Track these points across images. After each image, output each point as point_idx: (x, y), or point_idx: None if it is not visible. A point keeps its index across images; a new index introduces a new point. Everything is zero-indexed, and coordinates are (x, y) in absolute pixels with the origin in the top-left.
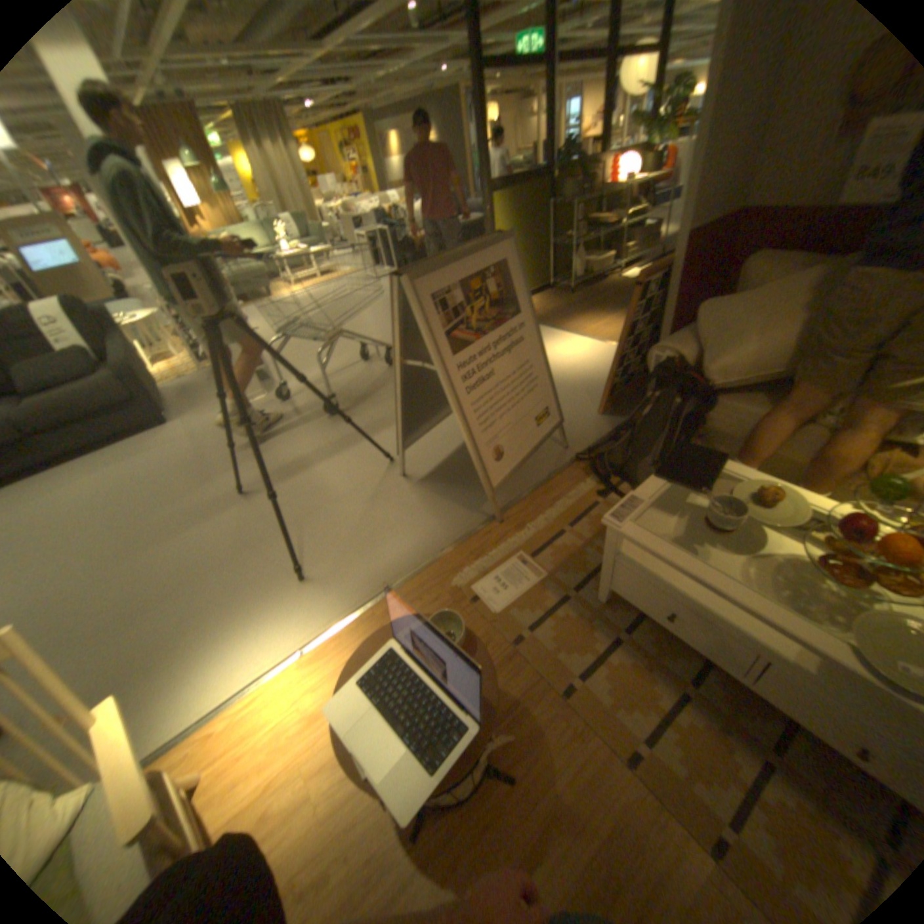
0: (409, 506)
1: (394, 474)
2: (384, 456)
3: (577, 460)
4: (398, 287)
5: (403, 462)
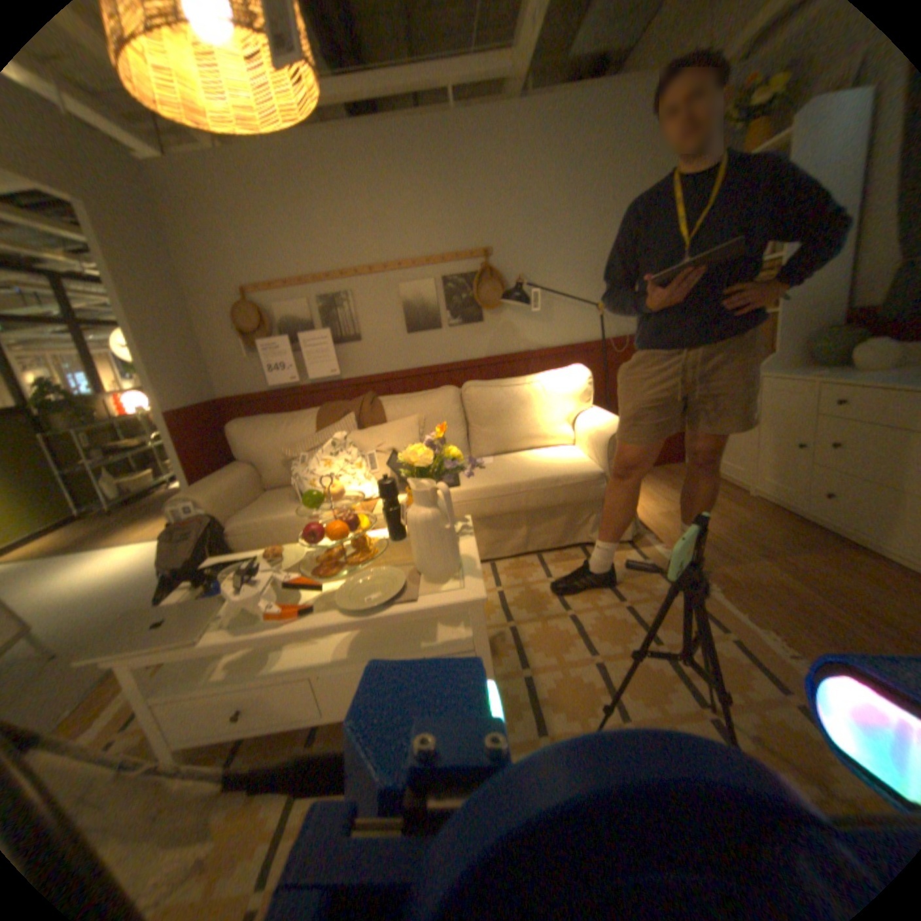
0: None
1: None
2: None
3: None
4: None
5: None
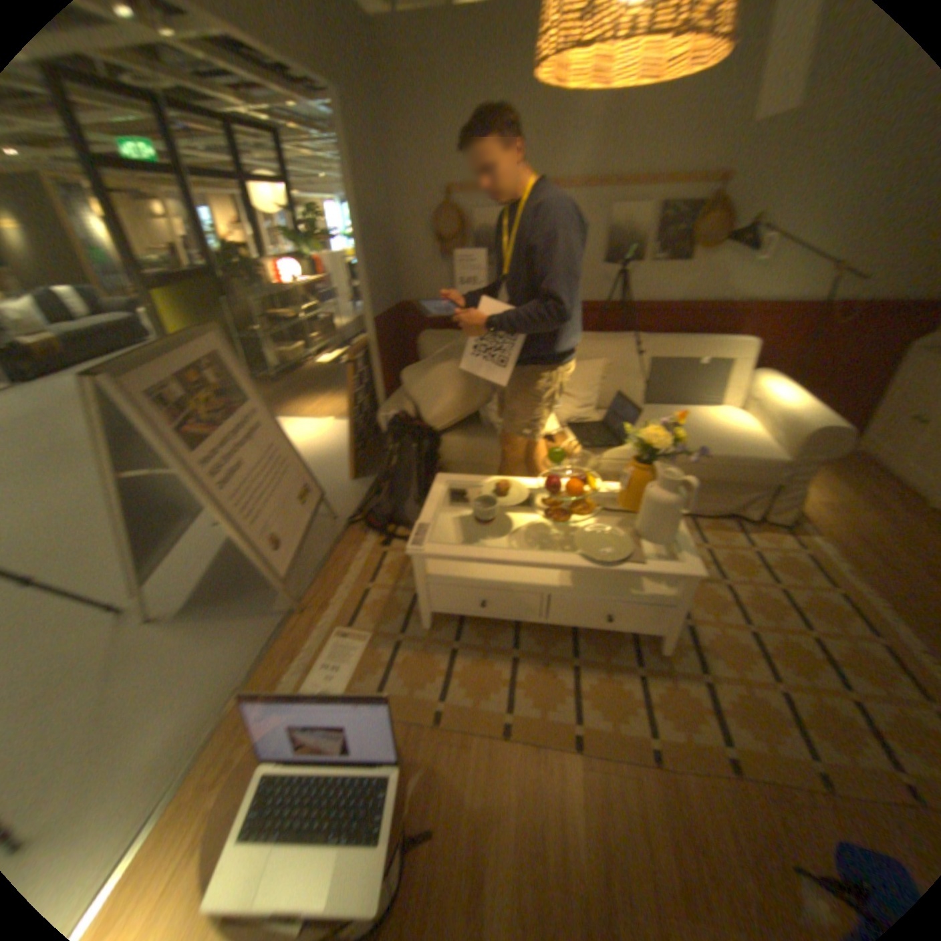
0: (170, 653)
1: (128, 627)
2: (99, 613)
3: (349, 524)
4: (80, 391)
5: (136, 608)
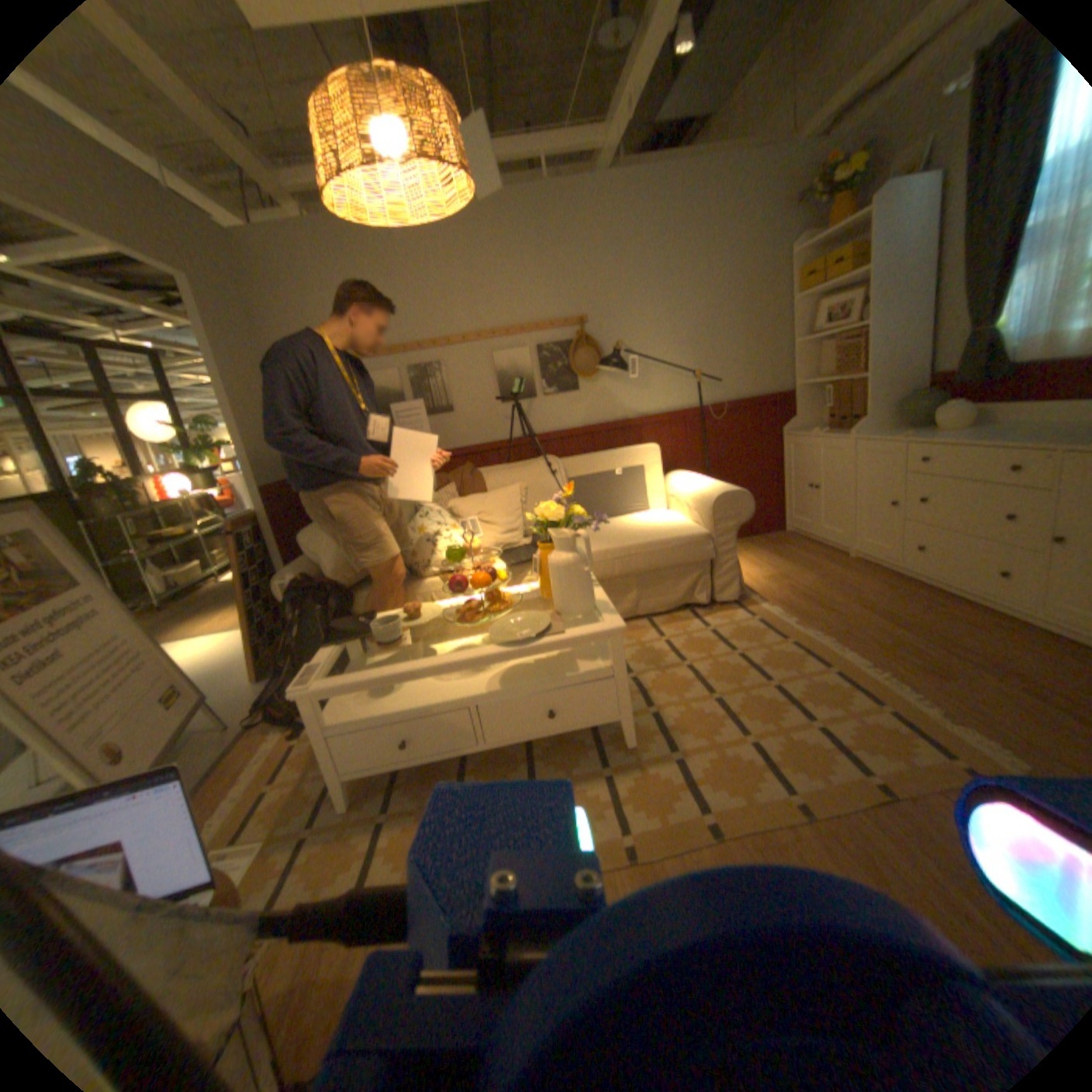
0: None
1: None
2: None
3: (245, 729)
4: None
5: None
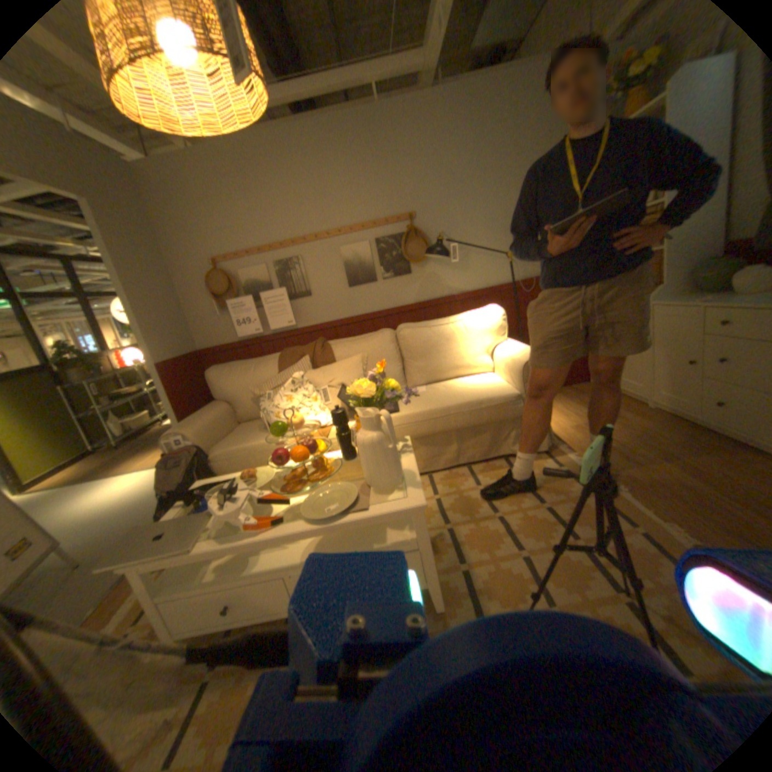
0: None
1: None
2: None
3: None
4: None
5: None
